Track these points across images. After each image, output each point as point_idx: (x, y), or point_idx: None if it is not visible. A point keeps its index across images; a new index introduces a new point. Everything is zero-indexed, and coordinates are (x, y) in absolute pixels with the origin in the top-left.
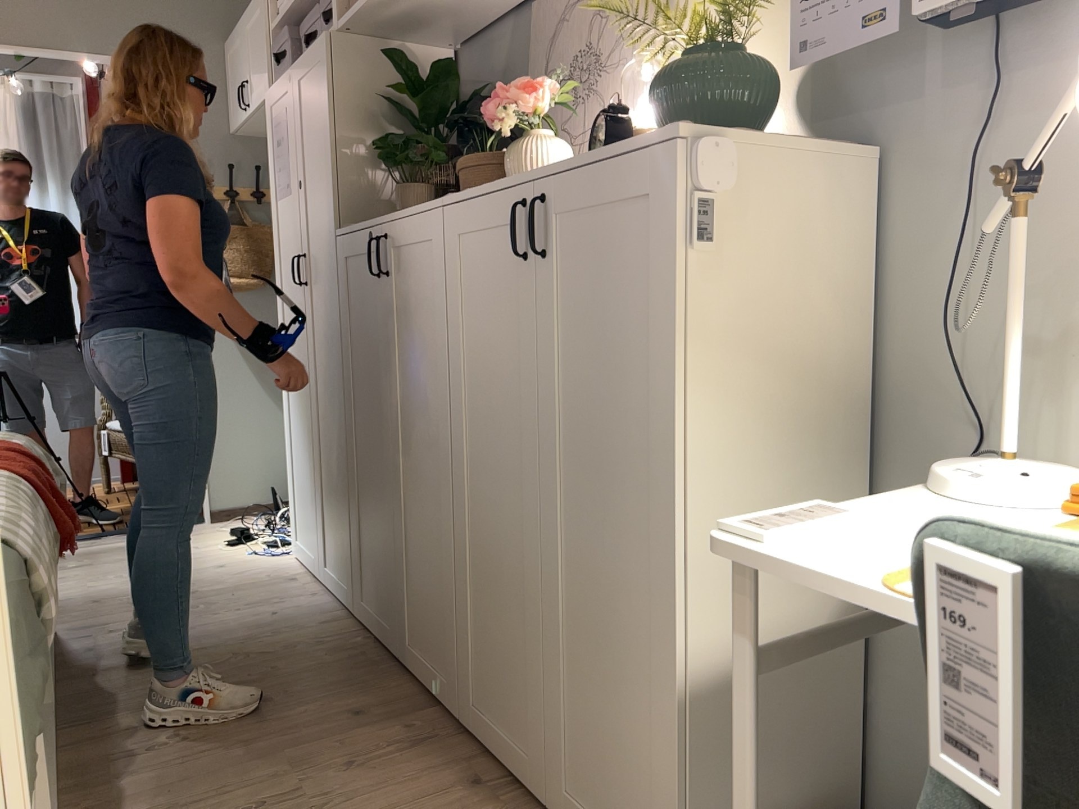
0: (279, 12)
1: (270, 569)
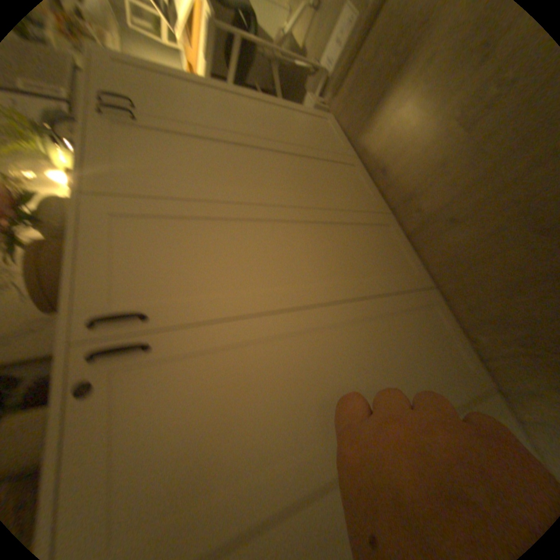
0: None
1: None
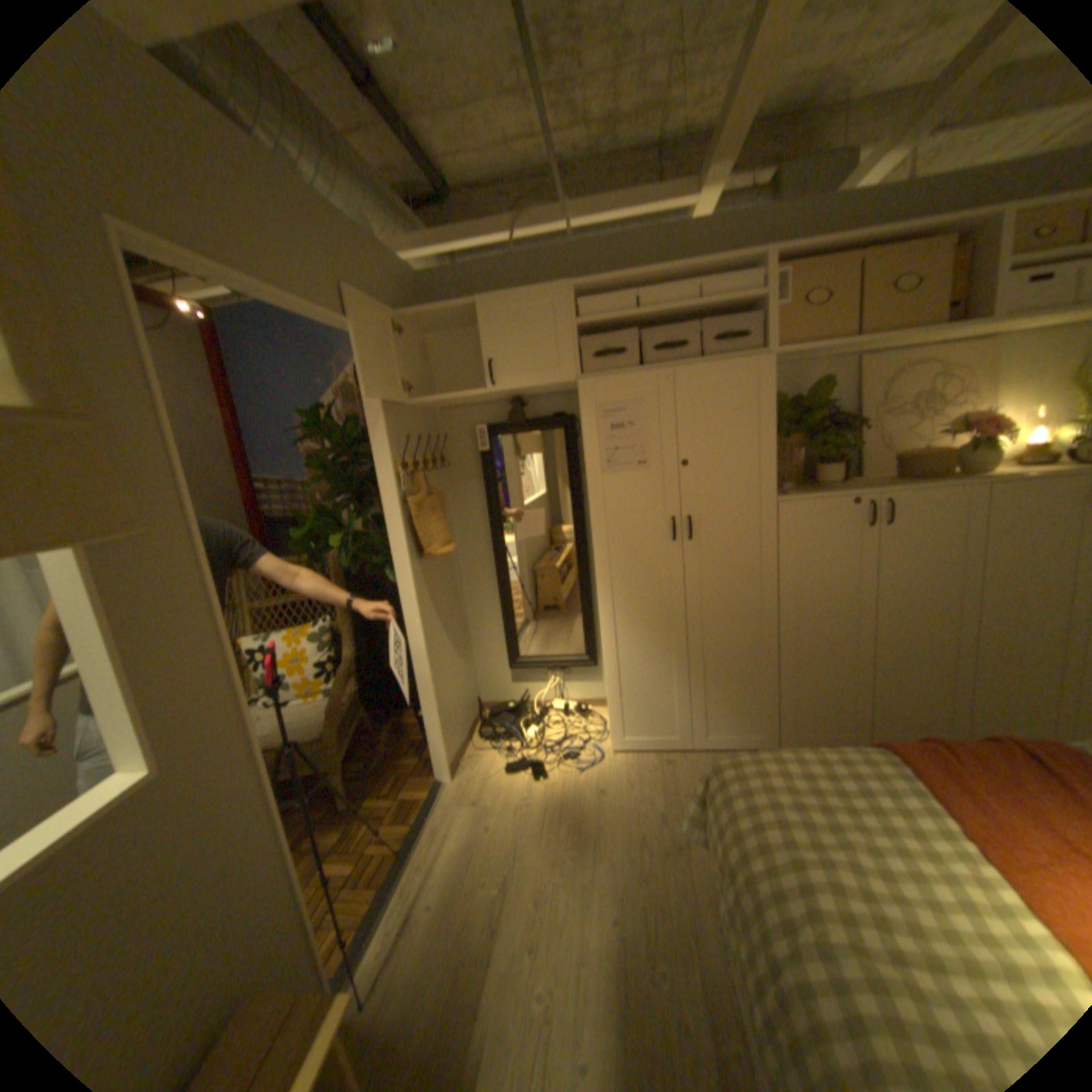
0: (580, 311)
1: (634, 769)
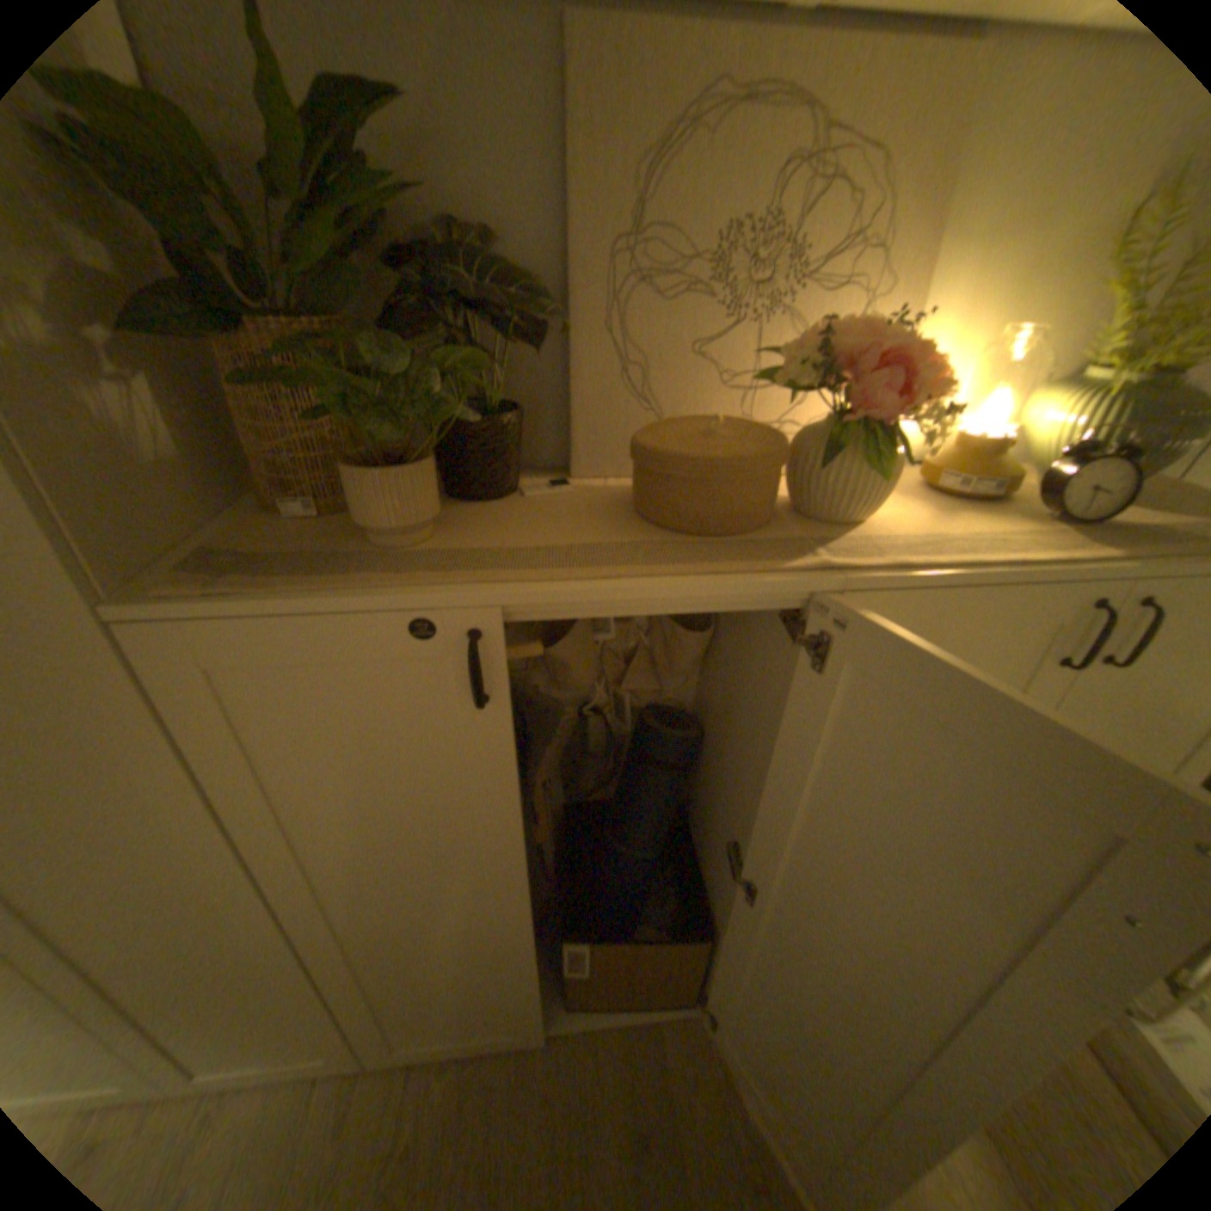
0: None
1: None
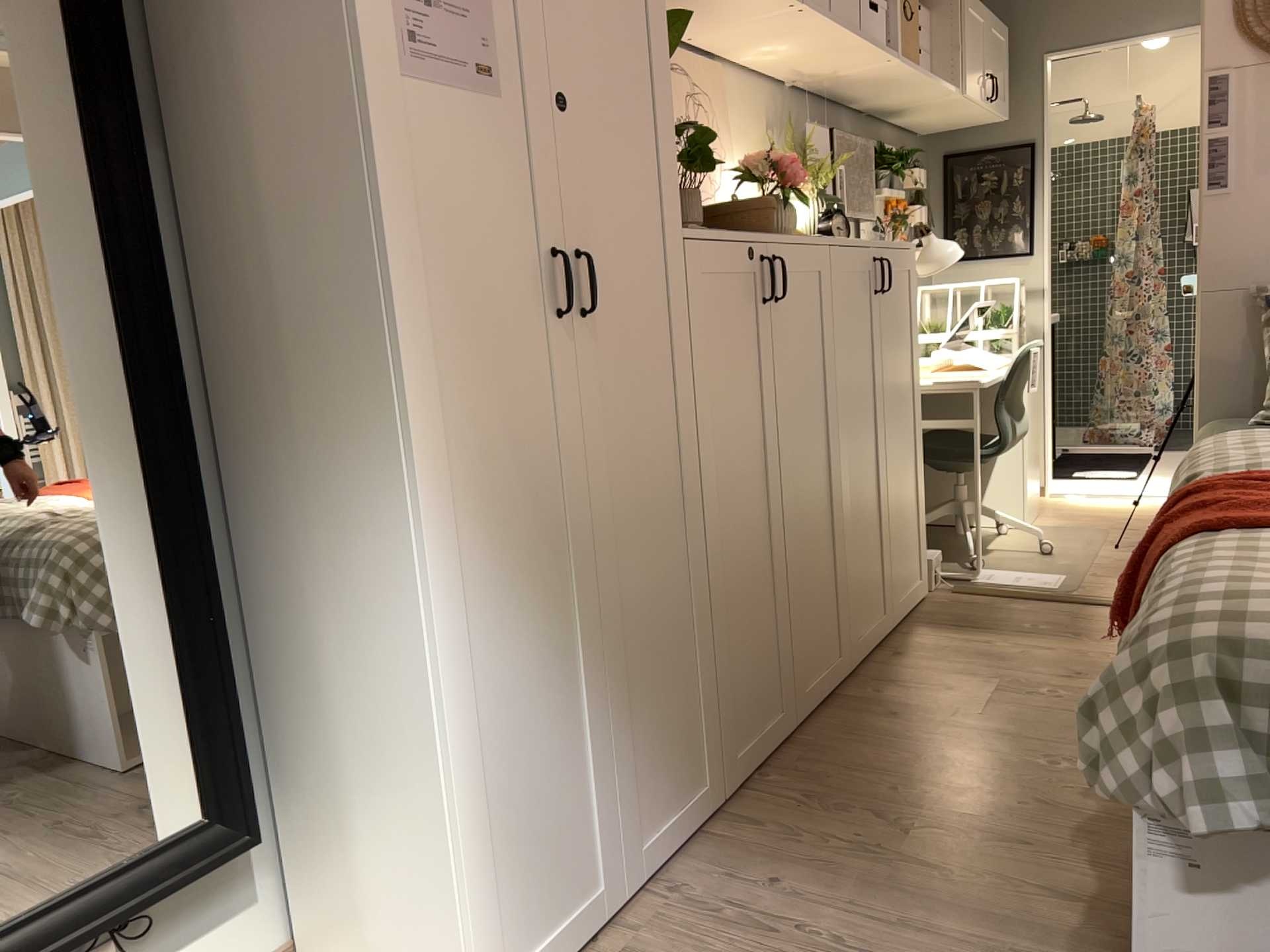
0: None
1: None
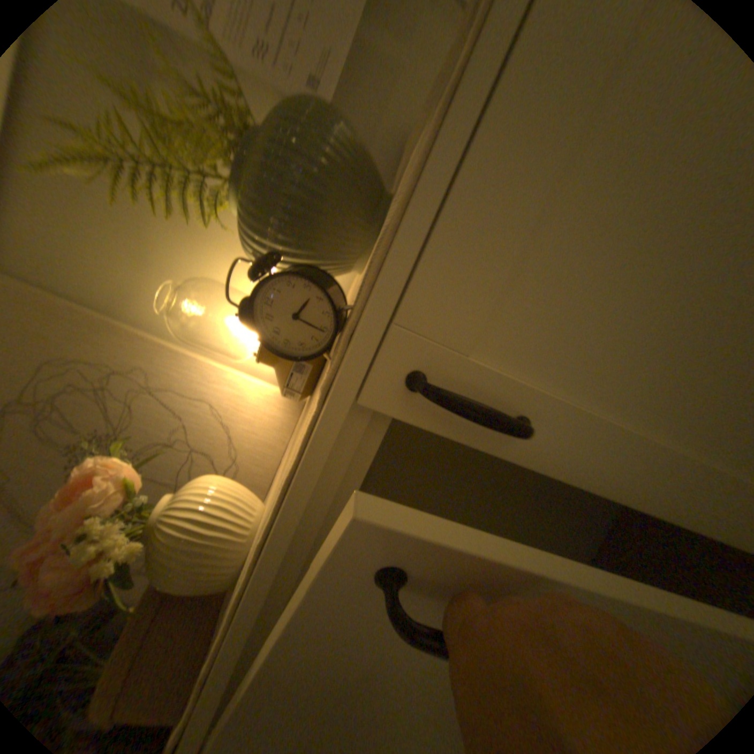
0: None
1: None
